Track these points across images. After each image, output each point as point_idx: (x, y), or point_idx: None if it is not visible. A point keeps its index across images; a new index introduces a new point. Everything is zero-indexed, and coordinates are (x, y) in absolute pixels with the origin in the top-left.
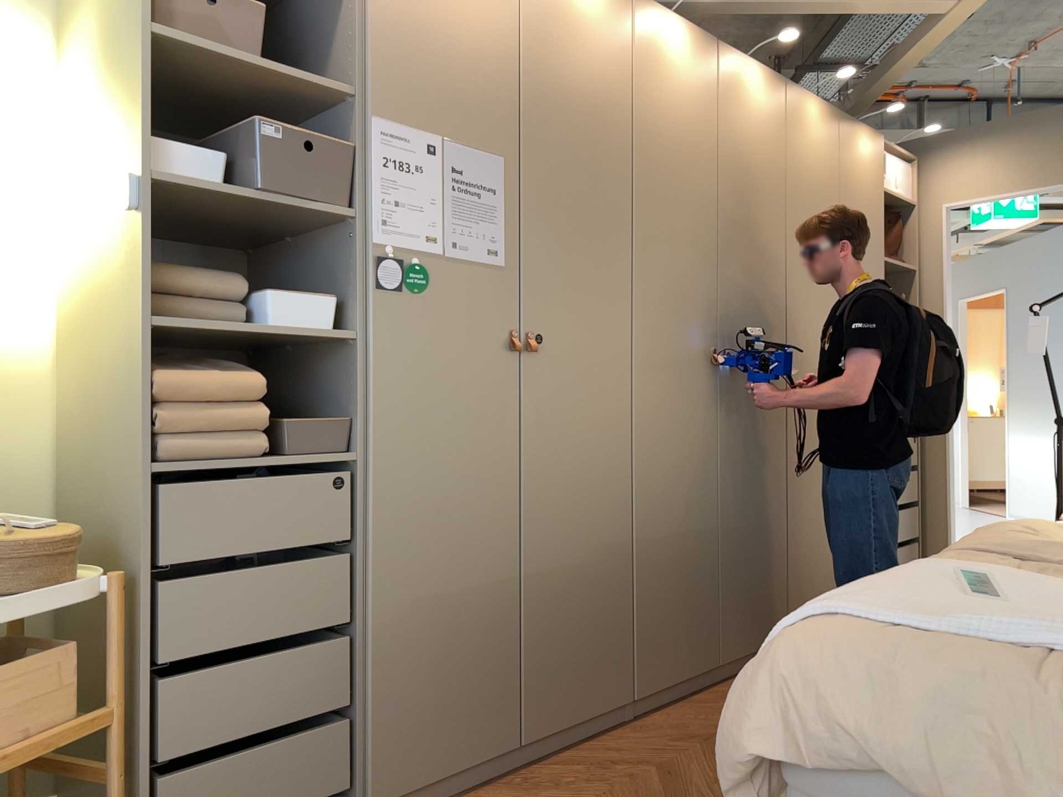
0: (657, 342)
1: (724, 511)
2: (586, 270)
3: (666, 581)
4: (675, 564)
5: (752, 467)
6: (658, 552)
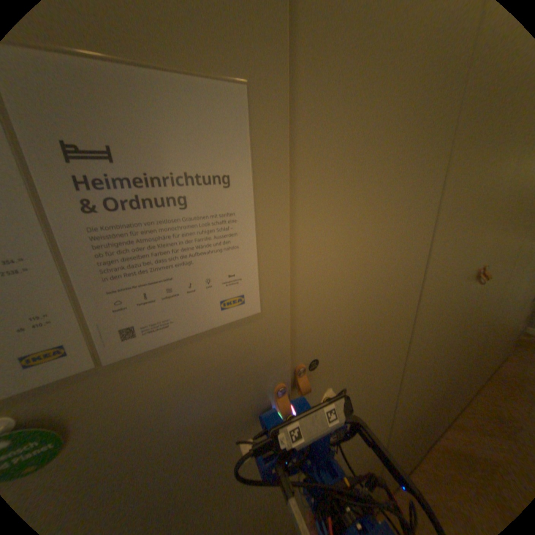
0: (438, 292)
1: (450, 376)
2: (382, 255)
3: (406, 444)
4: (414, 430)
5: (475, 338)
6: (404, 435)
